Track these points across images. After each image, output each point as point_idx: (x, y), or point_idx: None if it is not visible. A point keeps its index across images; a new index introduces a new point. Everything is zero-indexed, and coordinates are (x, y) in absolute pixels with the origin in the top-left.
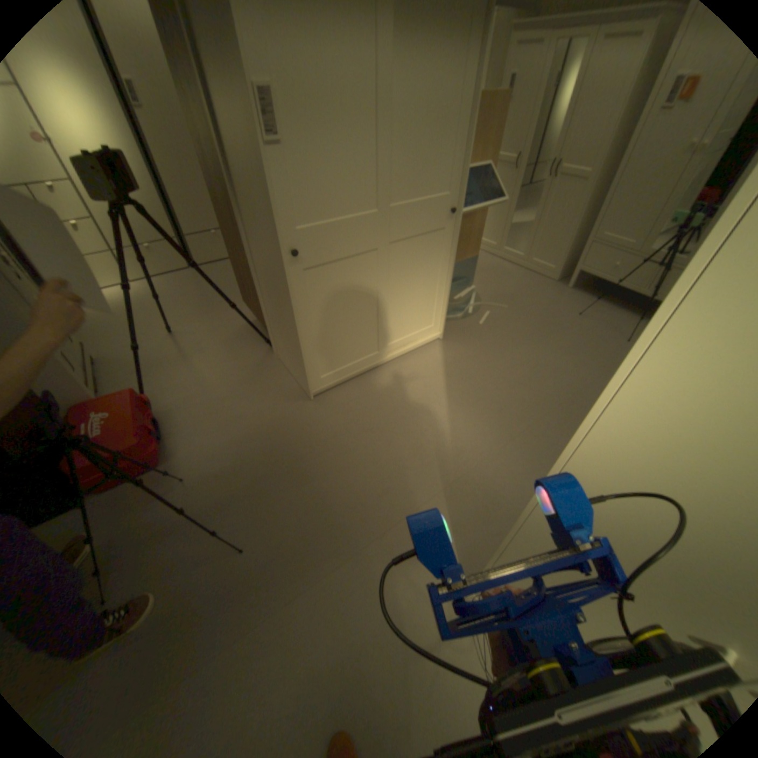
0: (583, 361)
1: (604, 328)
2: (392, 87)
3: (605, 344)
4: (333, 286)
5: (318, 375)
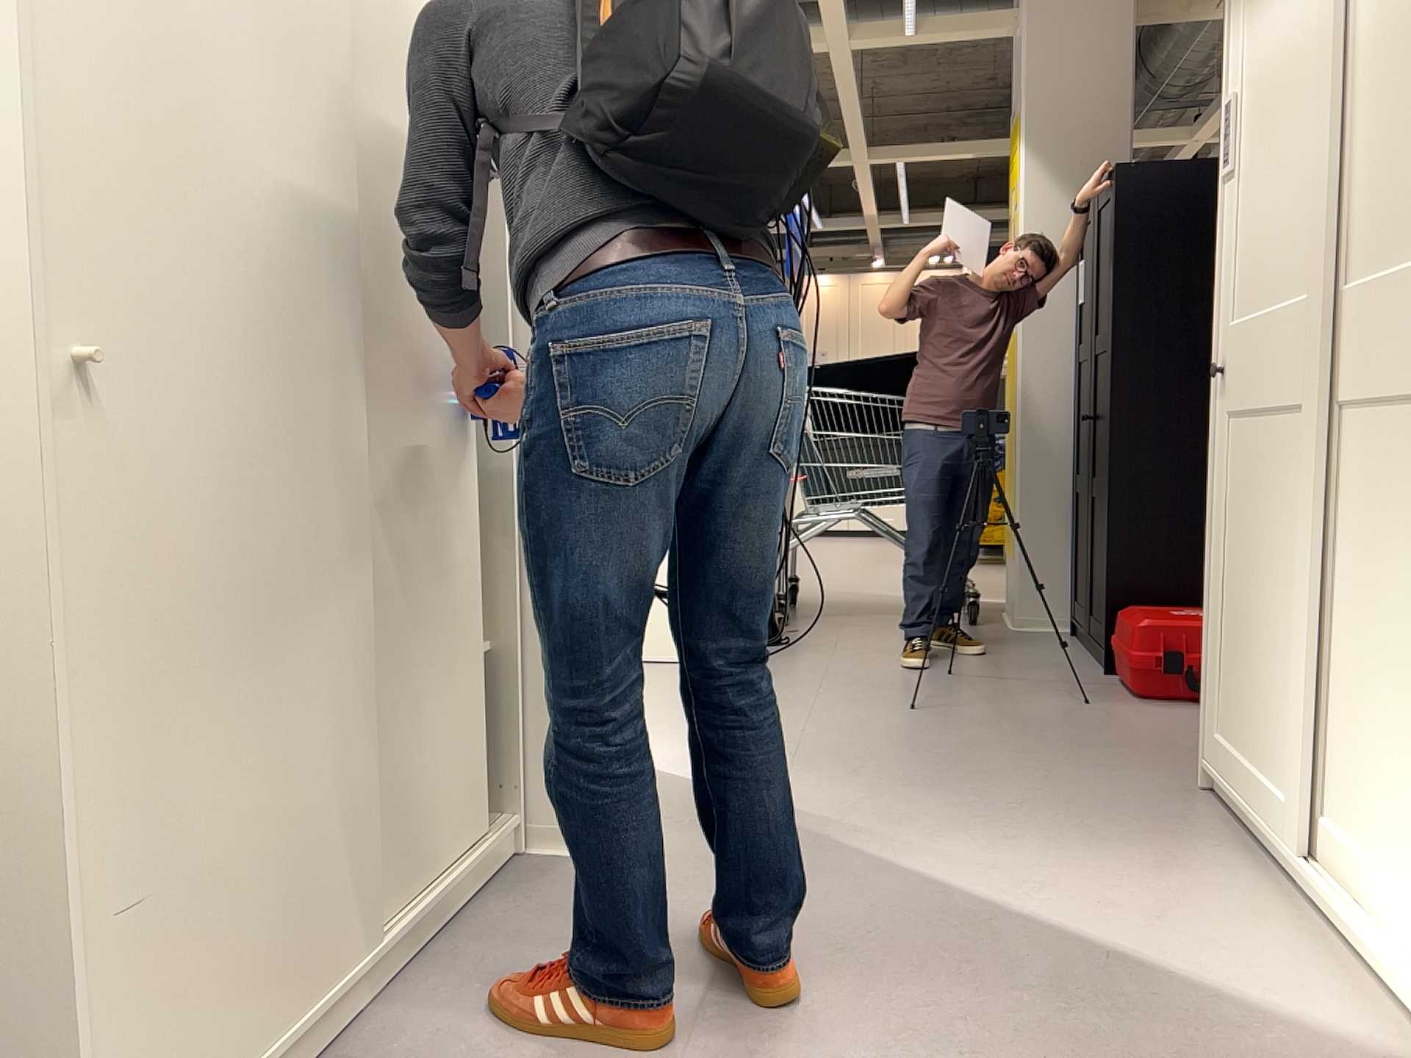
0: None
1: None
2: (1351, 4)
3: None
4: (1243, 476)
5: (1205, 712)
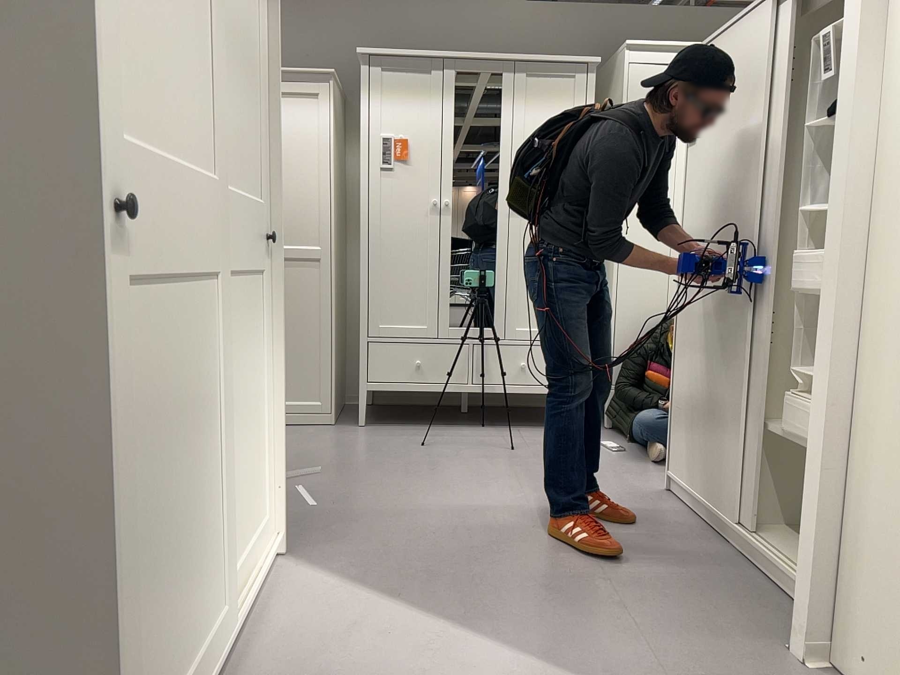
0: (513, 487)
1: (470, 450)
2: None
3: (500, 463)
4: (156, 369)
5: None
